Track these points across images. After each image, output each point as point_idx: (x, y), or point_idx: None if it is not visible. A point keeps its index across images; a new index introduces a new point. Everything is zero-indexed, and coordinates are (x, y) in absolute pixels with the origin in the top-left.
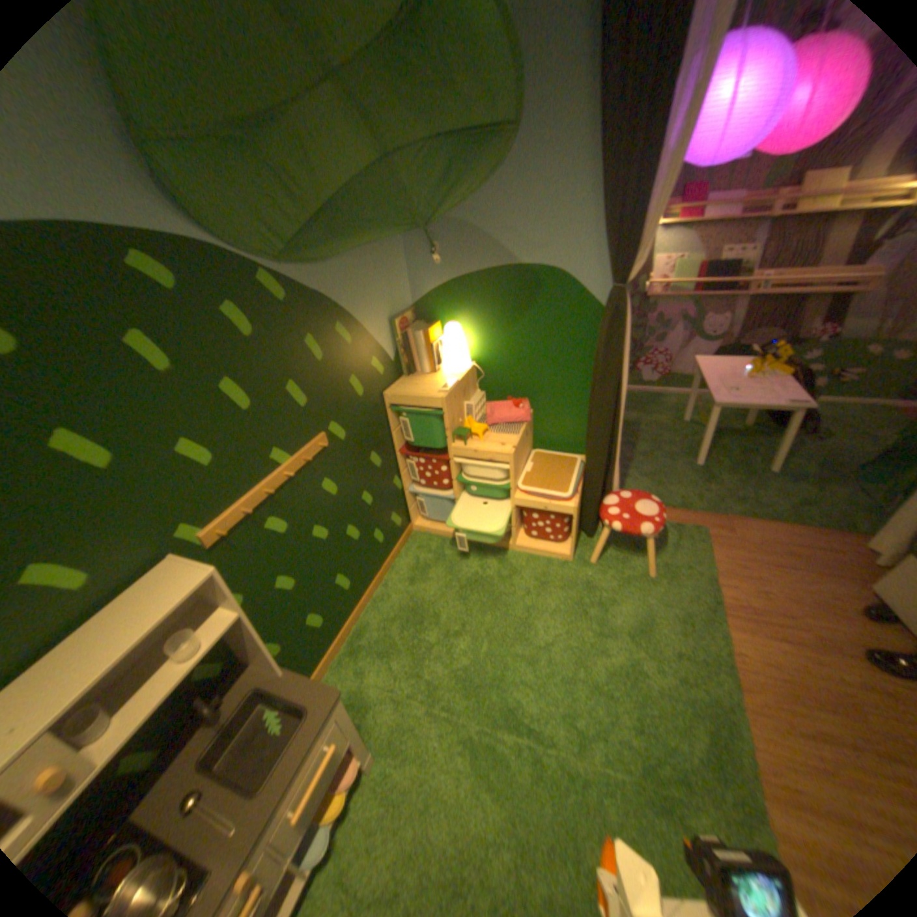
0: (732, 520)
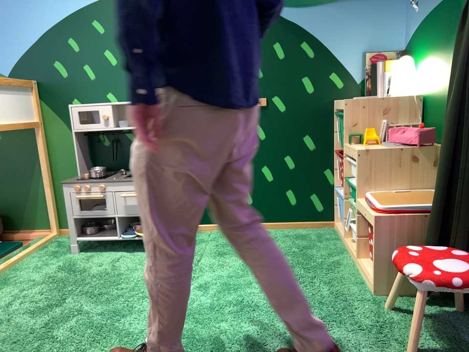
0: None
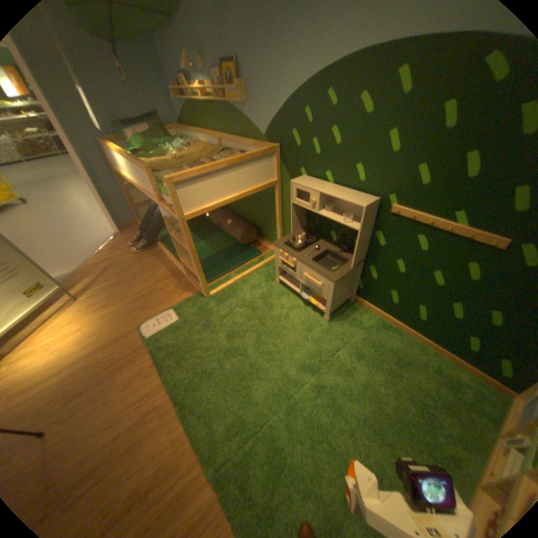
0: None
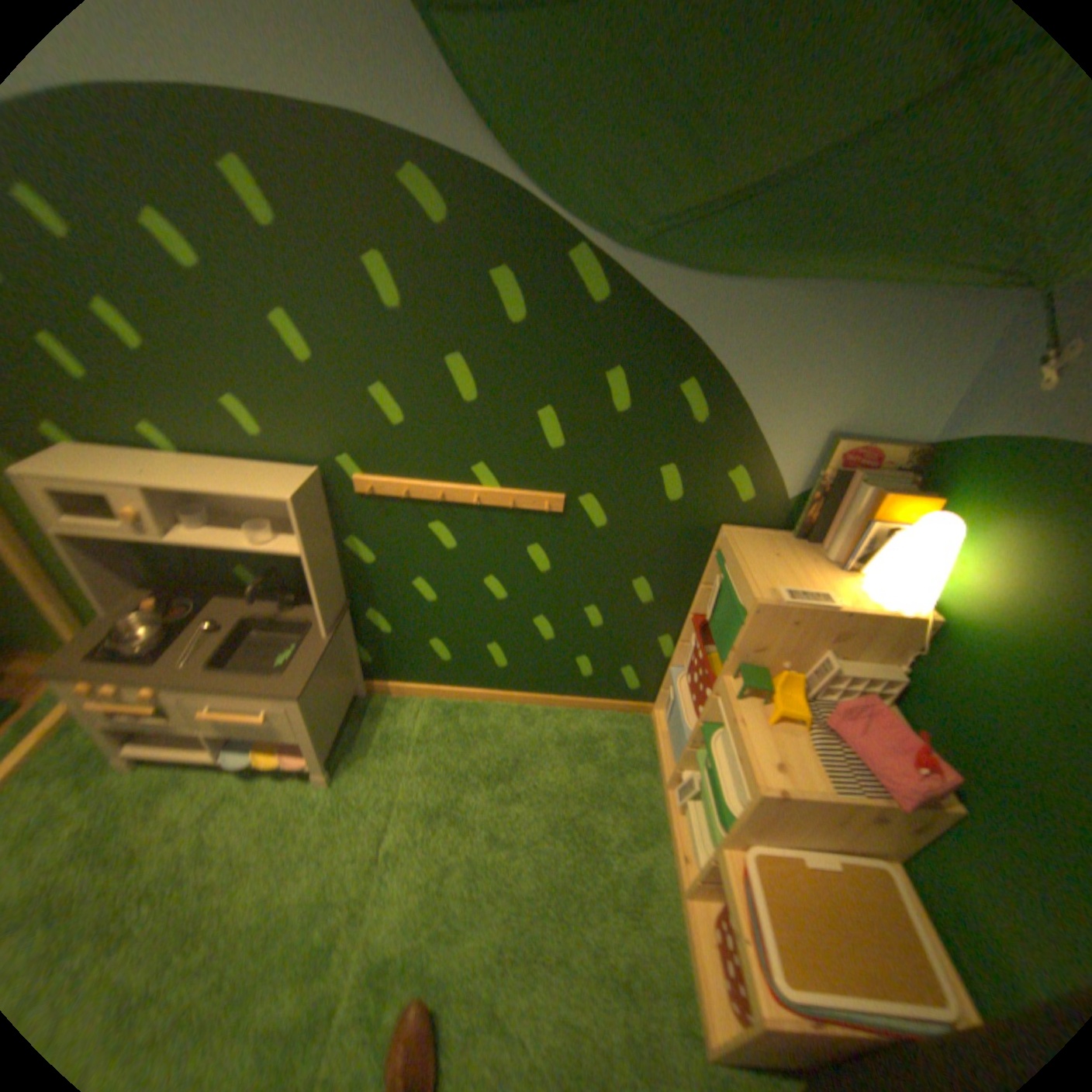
0: None
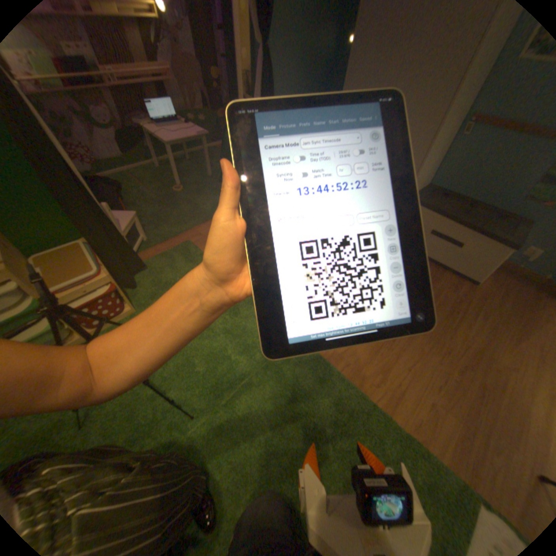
0: (196, 229)
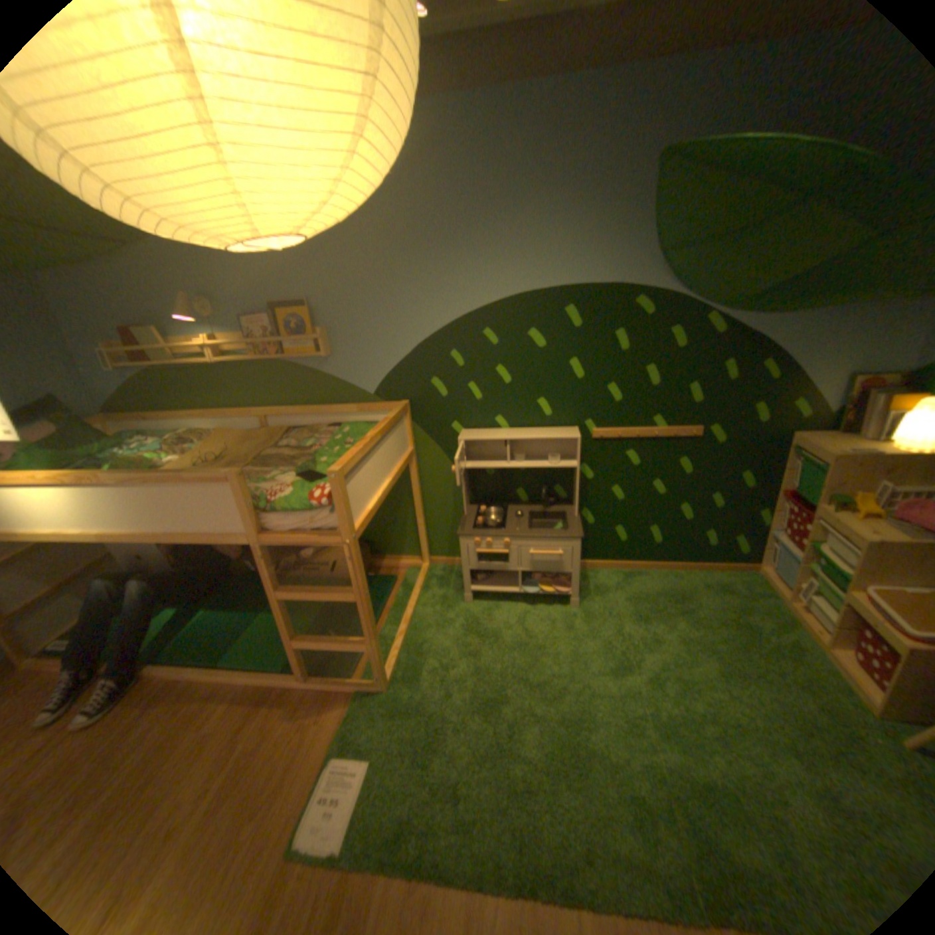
0: None
